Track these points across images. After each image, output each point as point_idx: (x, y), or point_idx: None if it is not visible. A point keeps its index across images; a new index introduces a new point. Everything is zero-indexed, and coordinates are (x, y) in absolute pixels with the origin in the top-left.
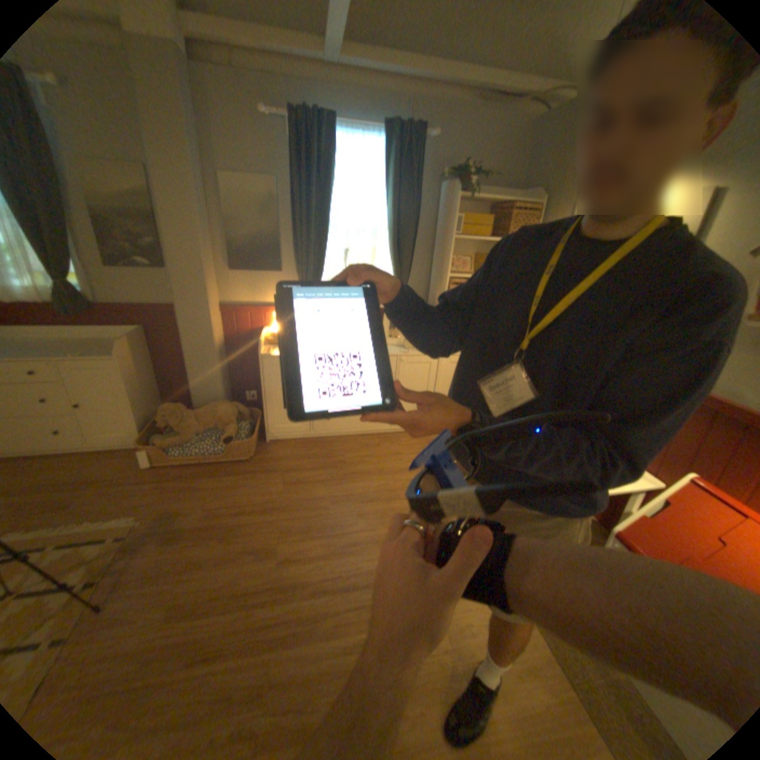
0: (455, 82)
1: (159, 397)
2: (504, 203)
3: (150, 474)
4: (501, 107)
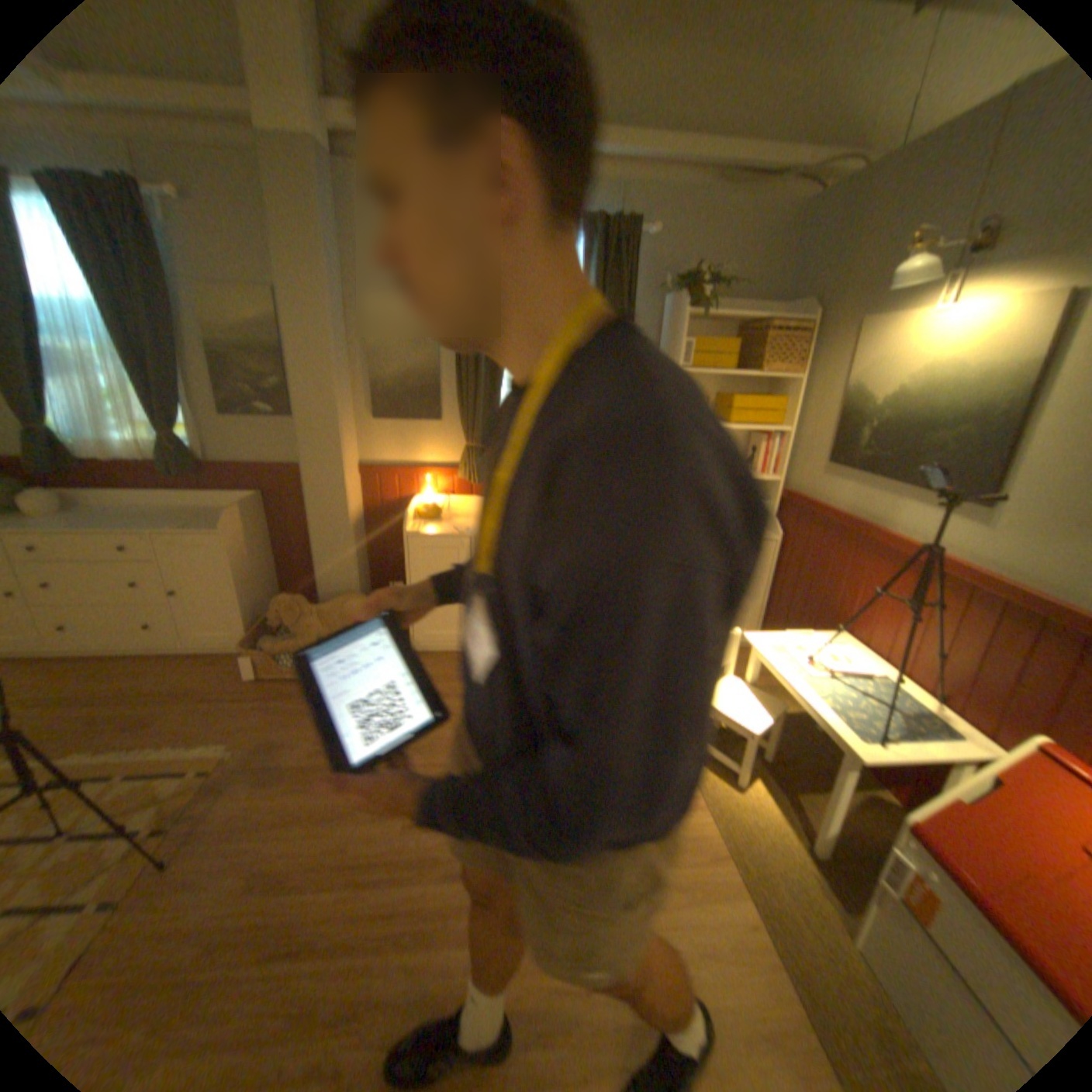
0: (684, 161)
1: (277, 587)
2: (756, 322)
3: (254, 691)
4: (753, 190)
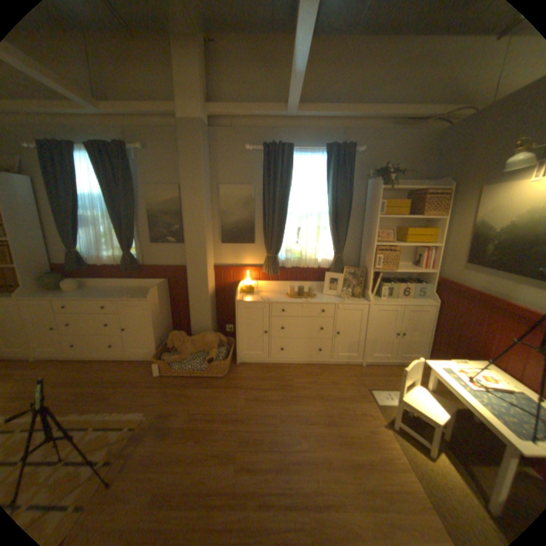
0: (376, 116)
1: (171, 325)
2: (418, 190)
3: (158, 381)
4: (412, 127)
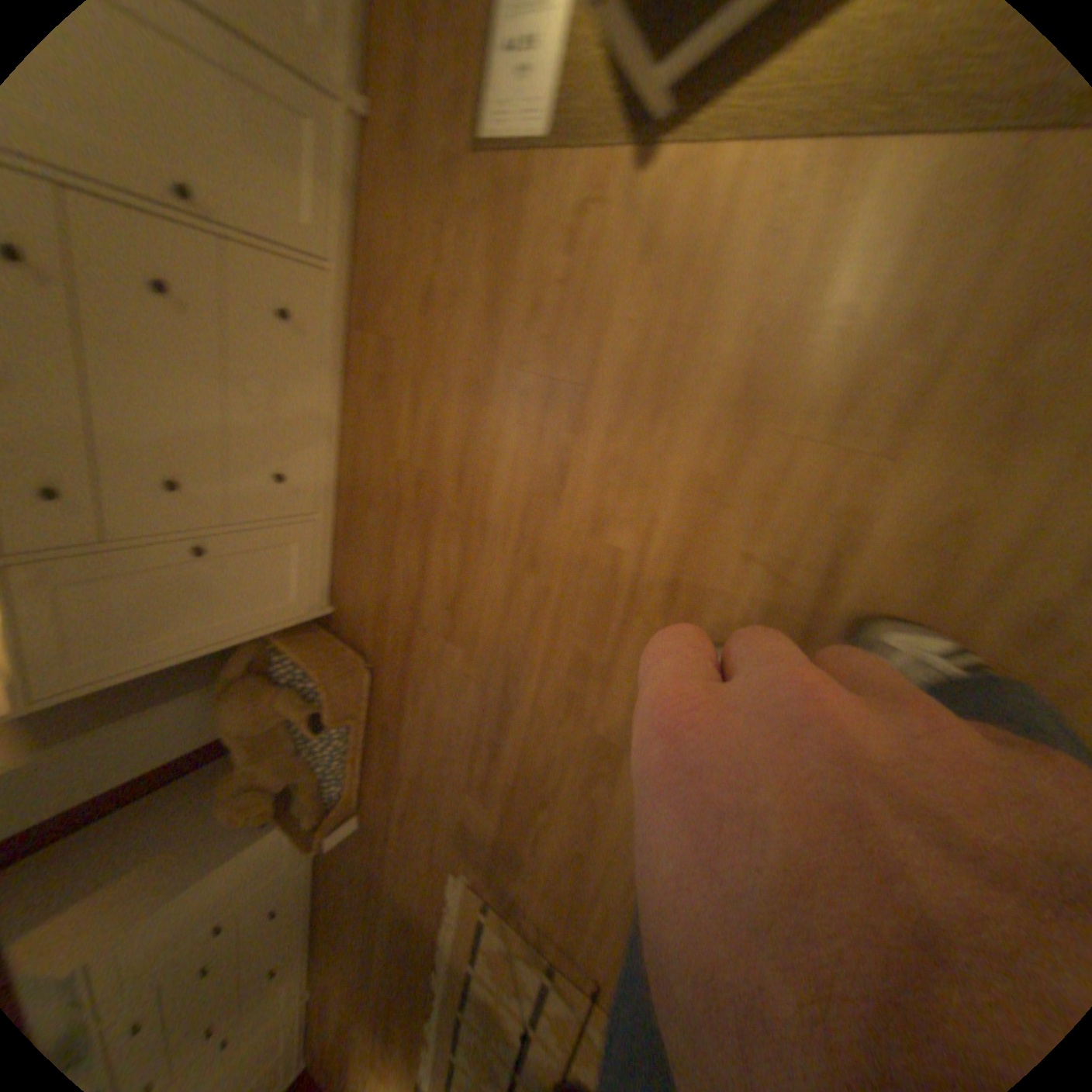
0: None
1: (194, 767)
2: None
3: (362, 811)
4: None
